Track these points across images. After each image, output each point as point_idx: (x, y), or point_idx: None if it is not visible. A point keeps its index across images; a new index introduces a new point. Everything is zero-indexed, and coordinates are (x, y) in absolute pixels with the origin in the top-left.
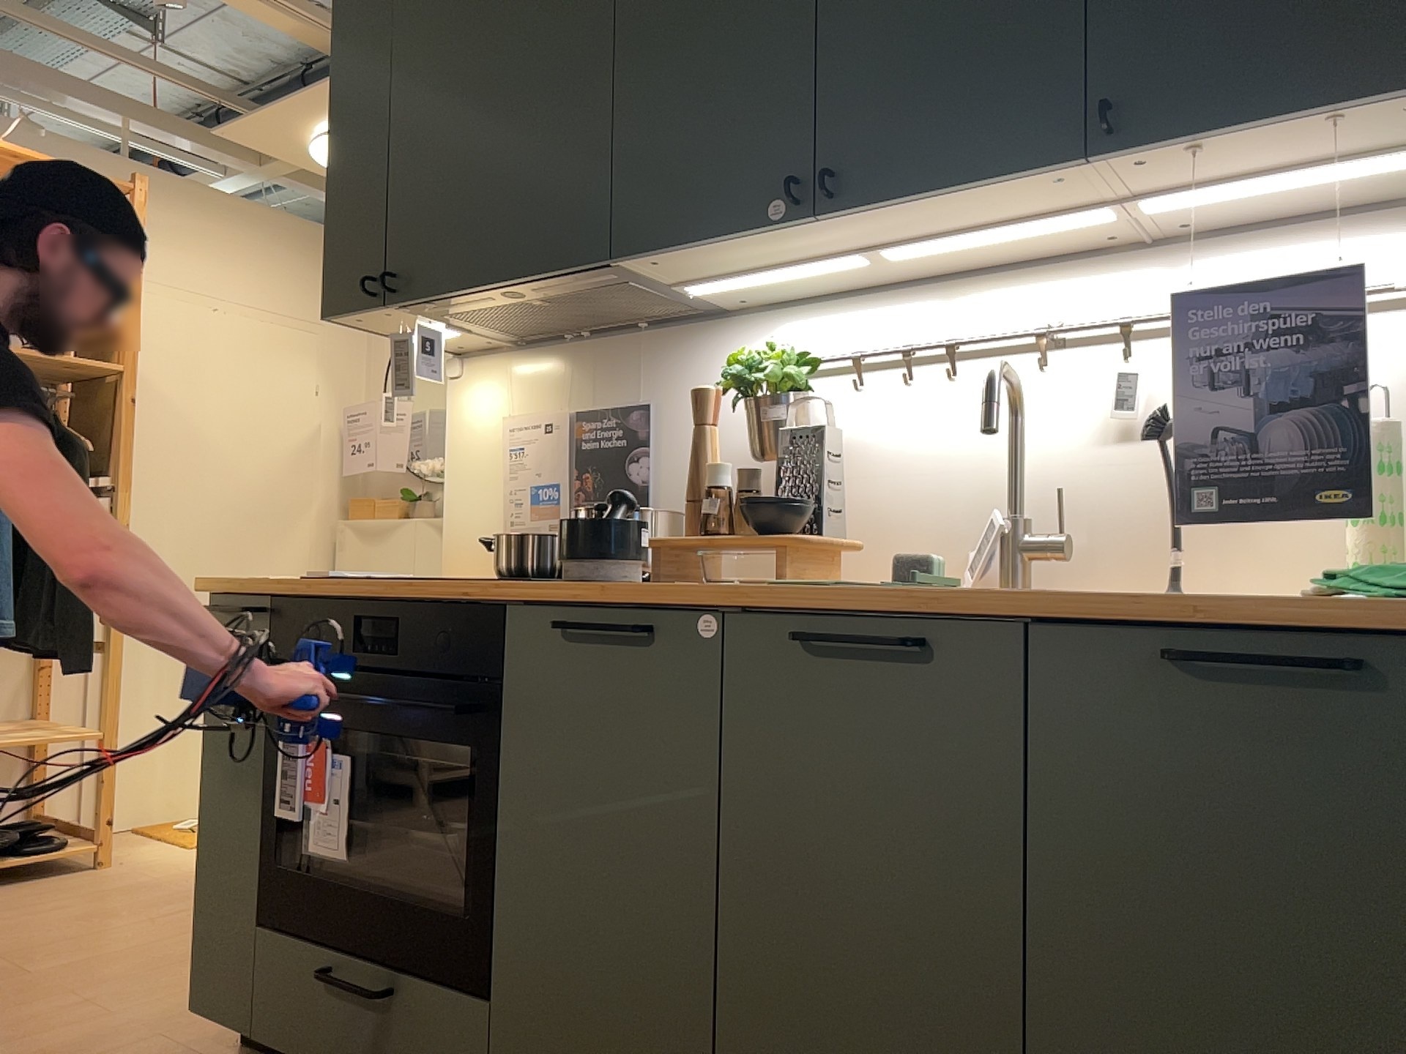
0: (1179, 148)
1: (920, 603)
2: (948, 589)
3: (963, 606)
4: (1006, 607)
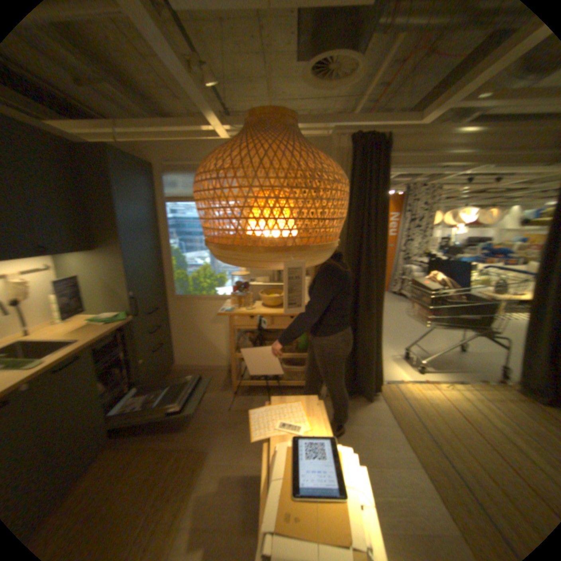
0: (47, 255)
1: (72, 352)
2: (65, 349)
3: (79, 348)
4: (85, 345)
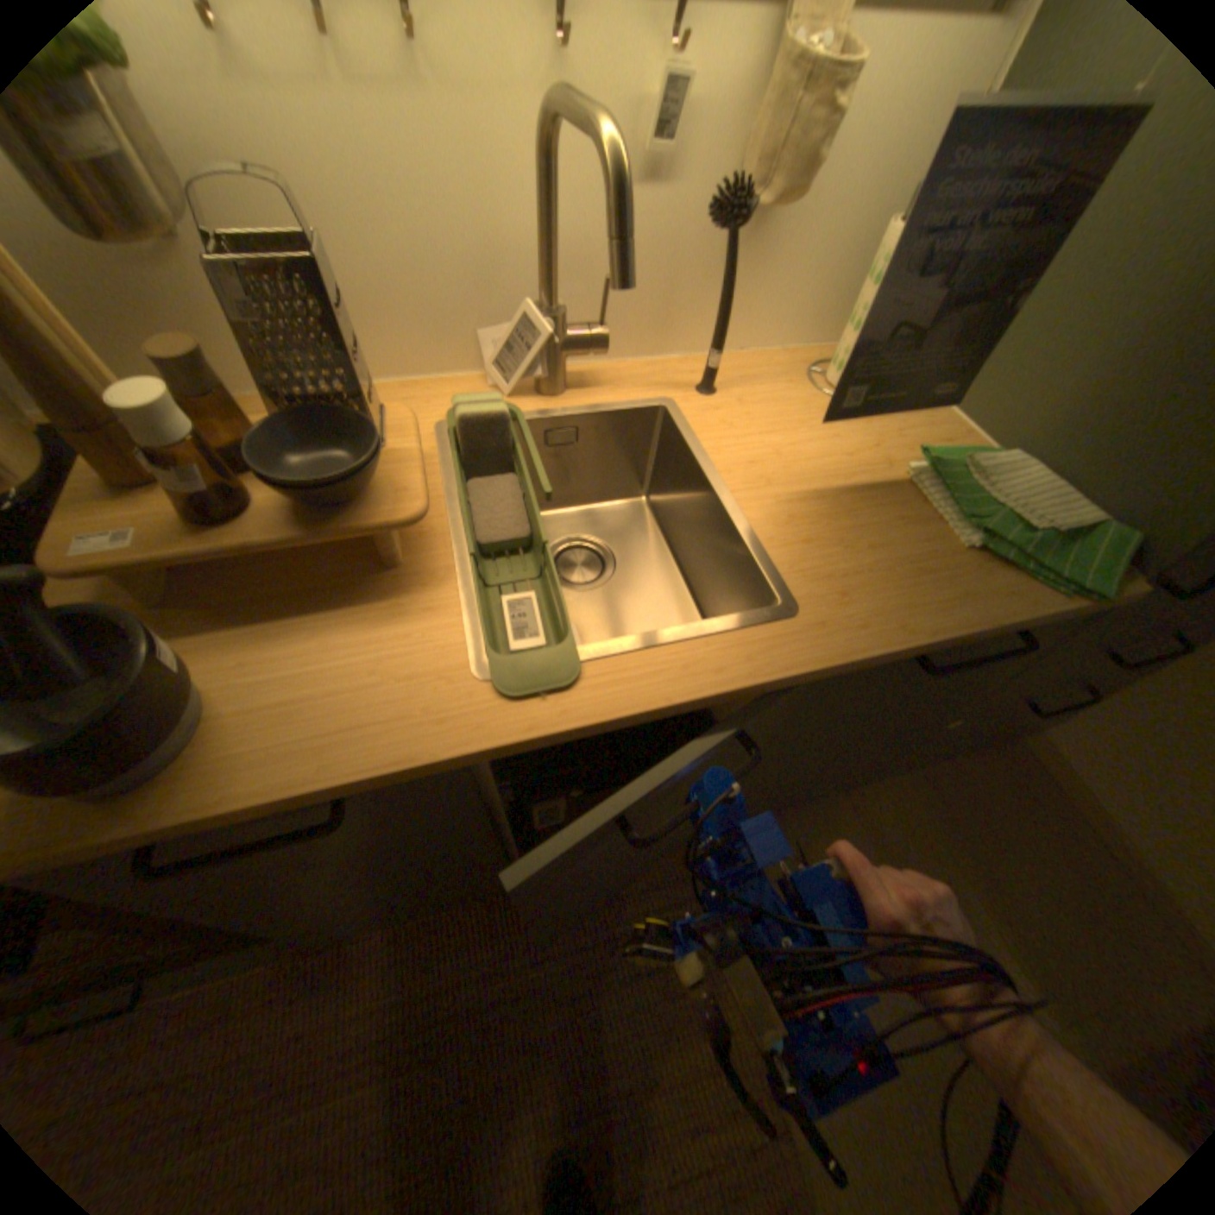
0: None
1: (731, 694)
2: (726, 642)
3: (775, 686)
4: (817, 677)
